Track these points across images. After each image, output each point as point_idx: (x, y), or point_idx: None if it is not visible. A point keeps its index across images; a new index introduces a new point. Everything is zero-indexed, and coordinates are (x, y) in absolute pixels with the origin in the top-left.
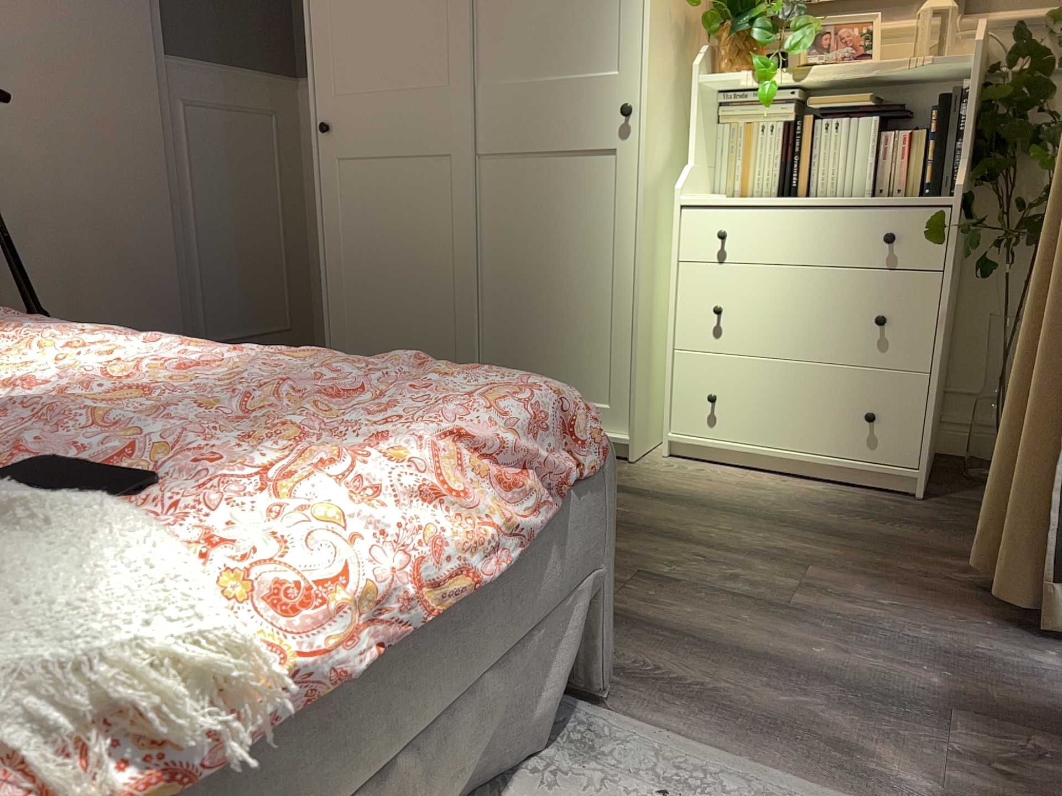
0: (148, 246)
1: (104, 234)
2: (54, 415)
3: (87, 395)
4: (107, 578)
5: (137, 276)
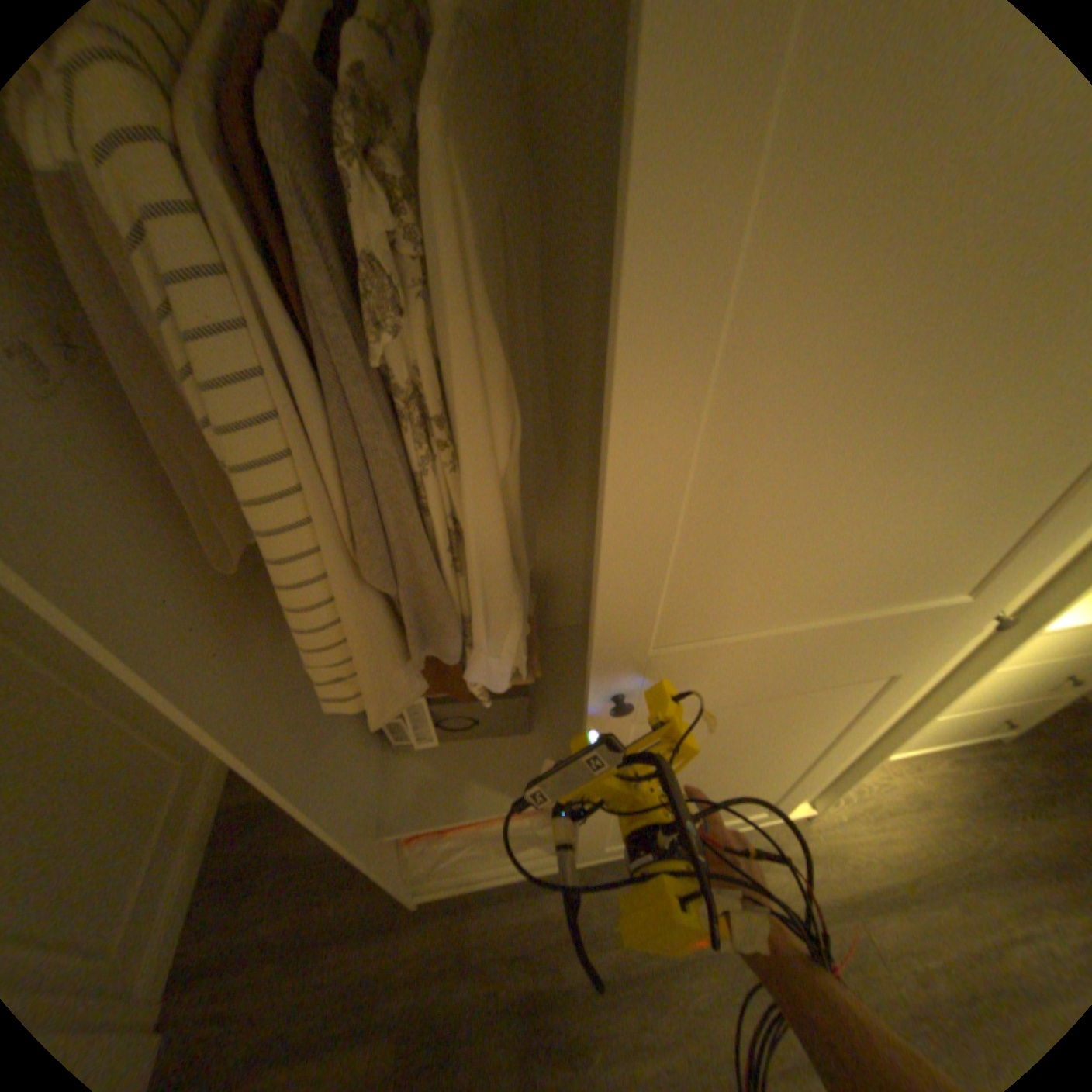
0: None
1: None
2: None
3: None
4: None
5: None
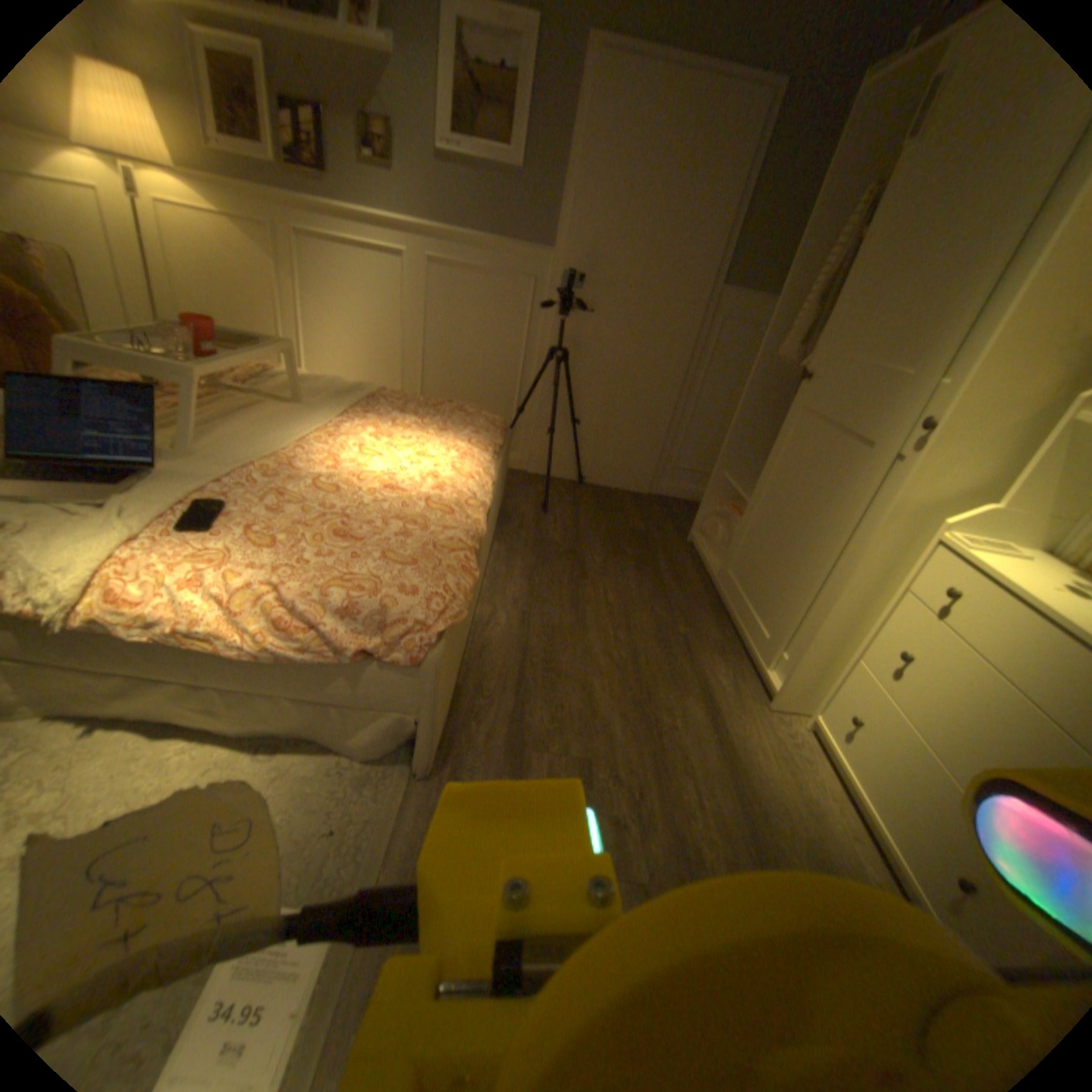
0: (655, 400)
1: (632, 387)
2: (293, 481)
3: (336, 478)
4: (89, 547)
5: (642, 415)
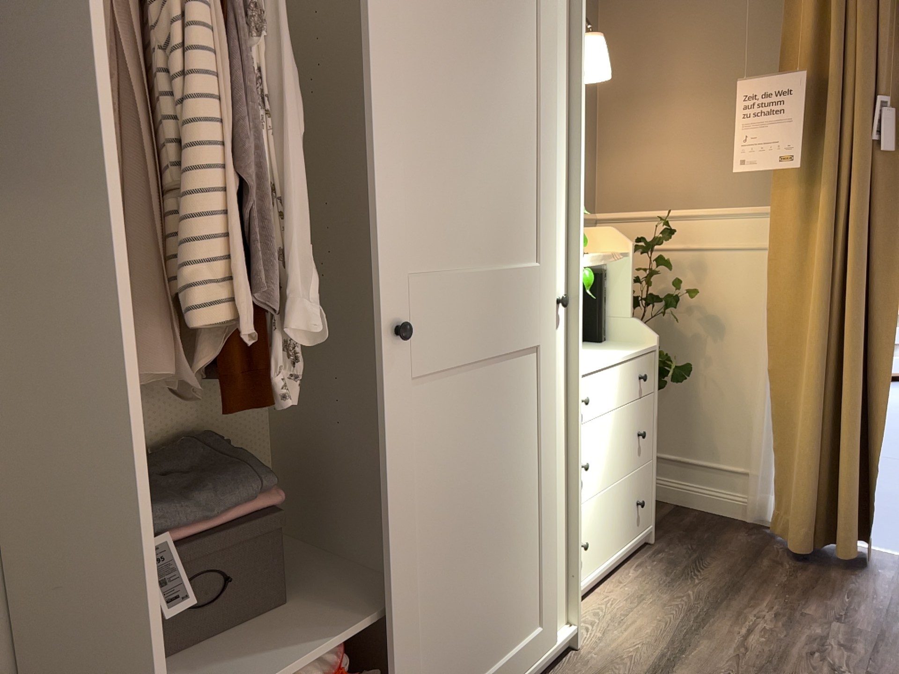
0: None
1: None
2: None
3: None
4: None
5: None
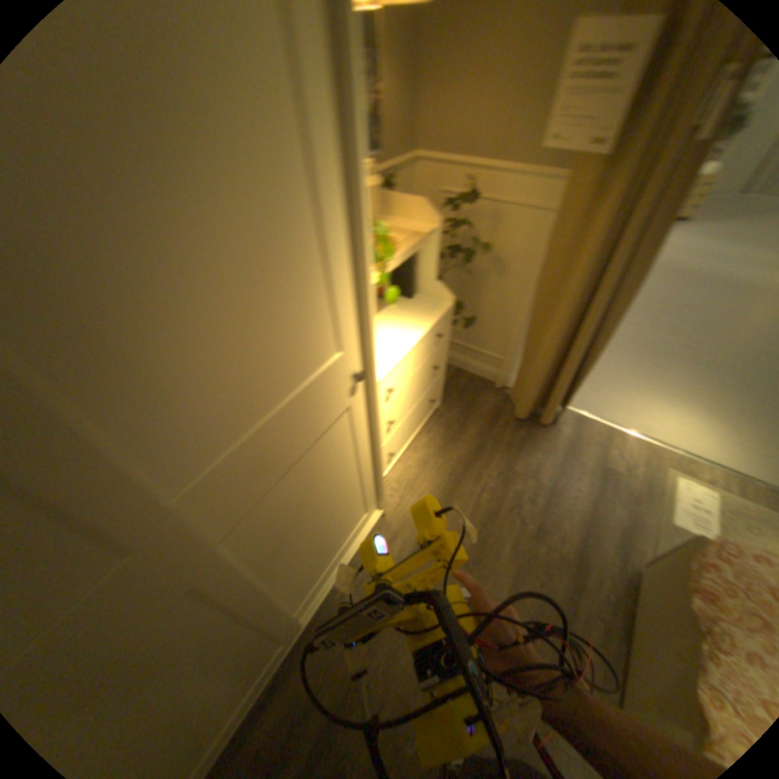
0: None
1: None
2: None
3: None
4: None
5: None
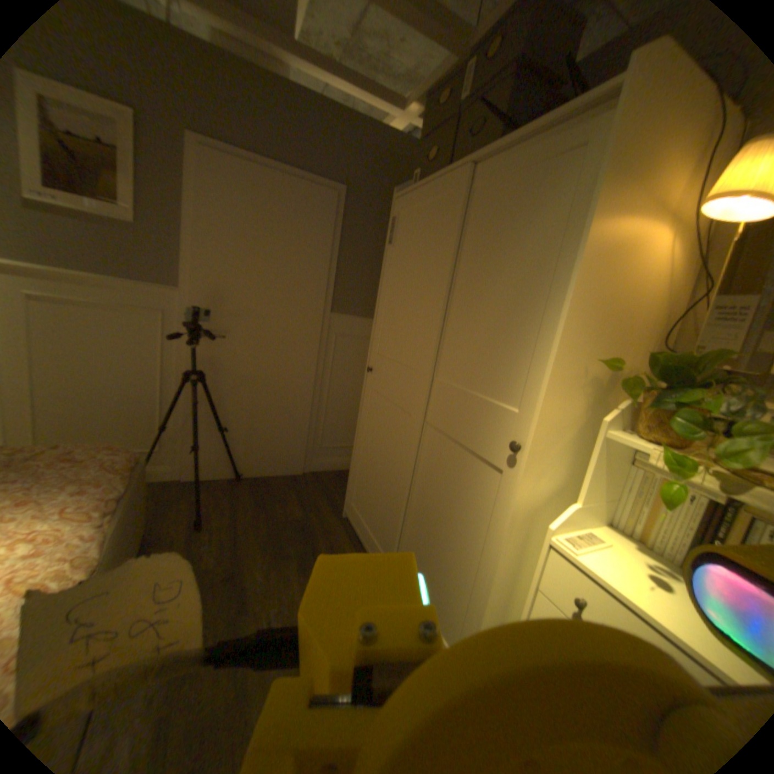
0: (295, 400)
1: (273, 392)
2: None
3: None
4: None
5: (286, 413)
